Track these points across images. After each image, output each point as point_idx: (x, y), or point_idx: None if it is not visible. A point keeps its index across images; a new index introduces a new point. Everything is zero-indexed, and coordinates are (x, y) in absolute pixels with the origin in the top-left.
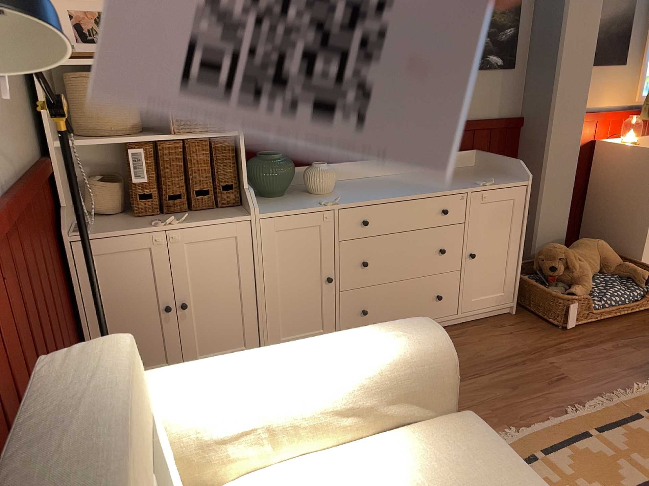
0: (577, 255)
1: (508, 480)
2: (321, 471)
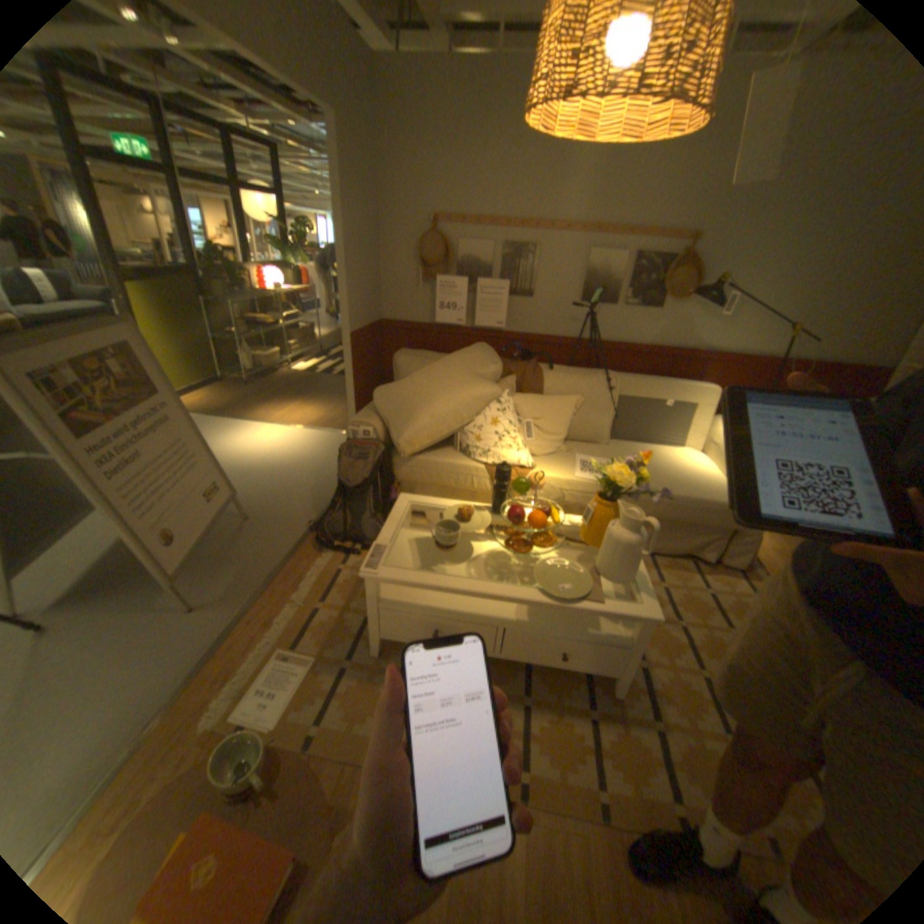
0: None
1: (698, 490)
2: (708, 466)
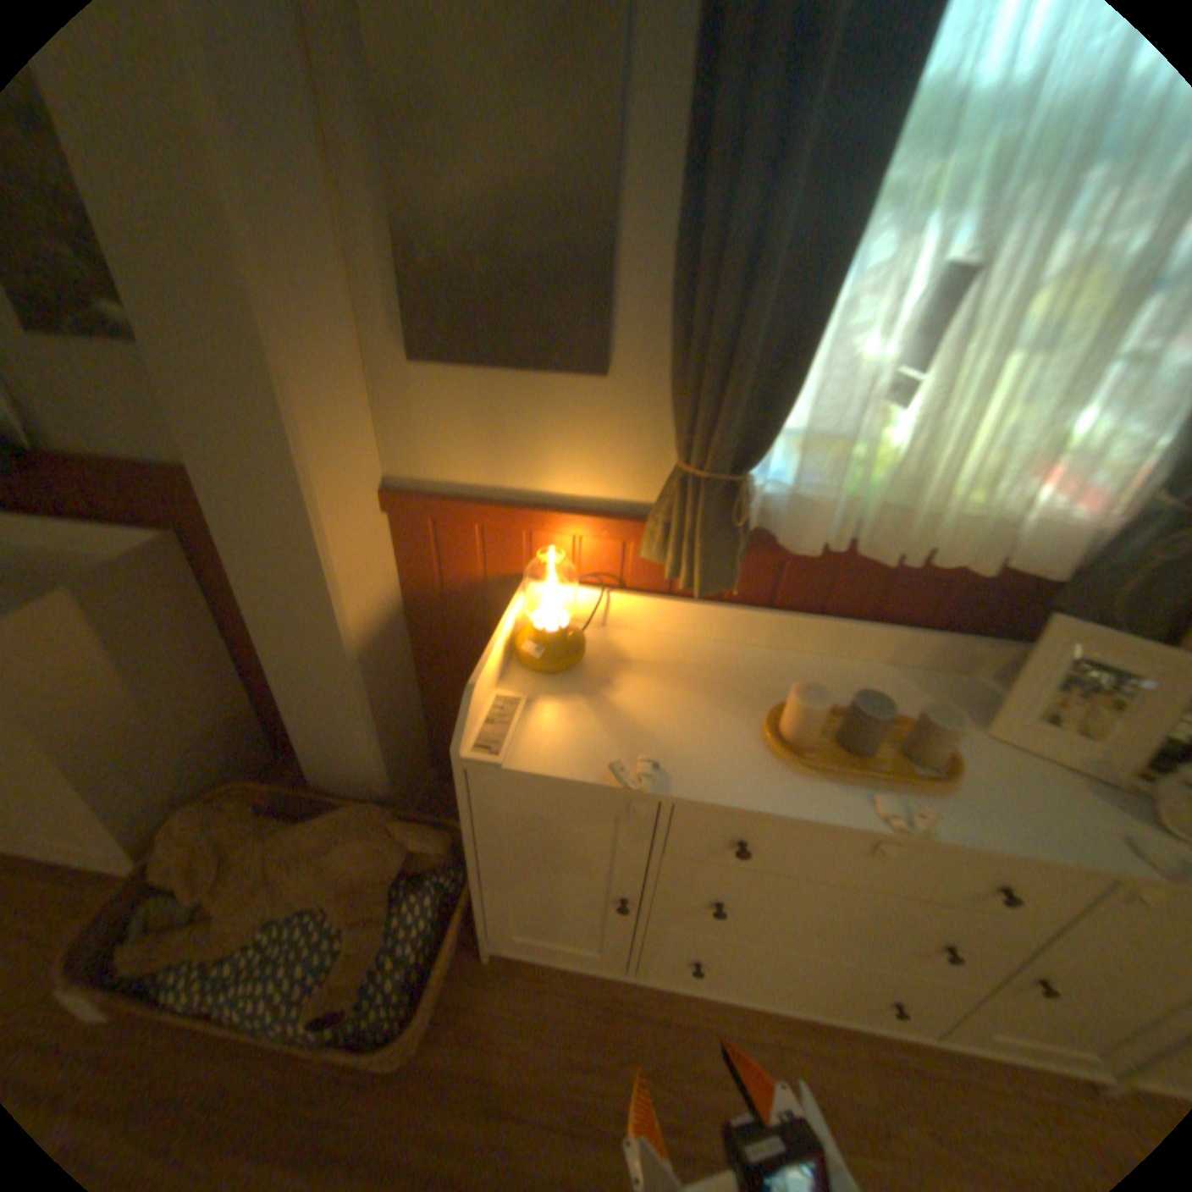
0: (269, 853)
1: None
2: None
